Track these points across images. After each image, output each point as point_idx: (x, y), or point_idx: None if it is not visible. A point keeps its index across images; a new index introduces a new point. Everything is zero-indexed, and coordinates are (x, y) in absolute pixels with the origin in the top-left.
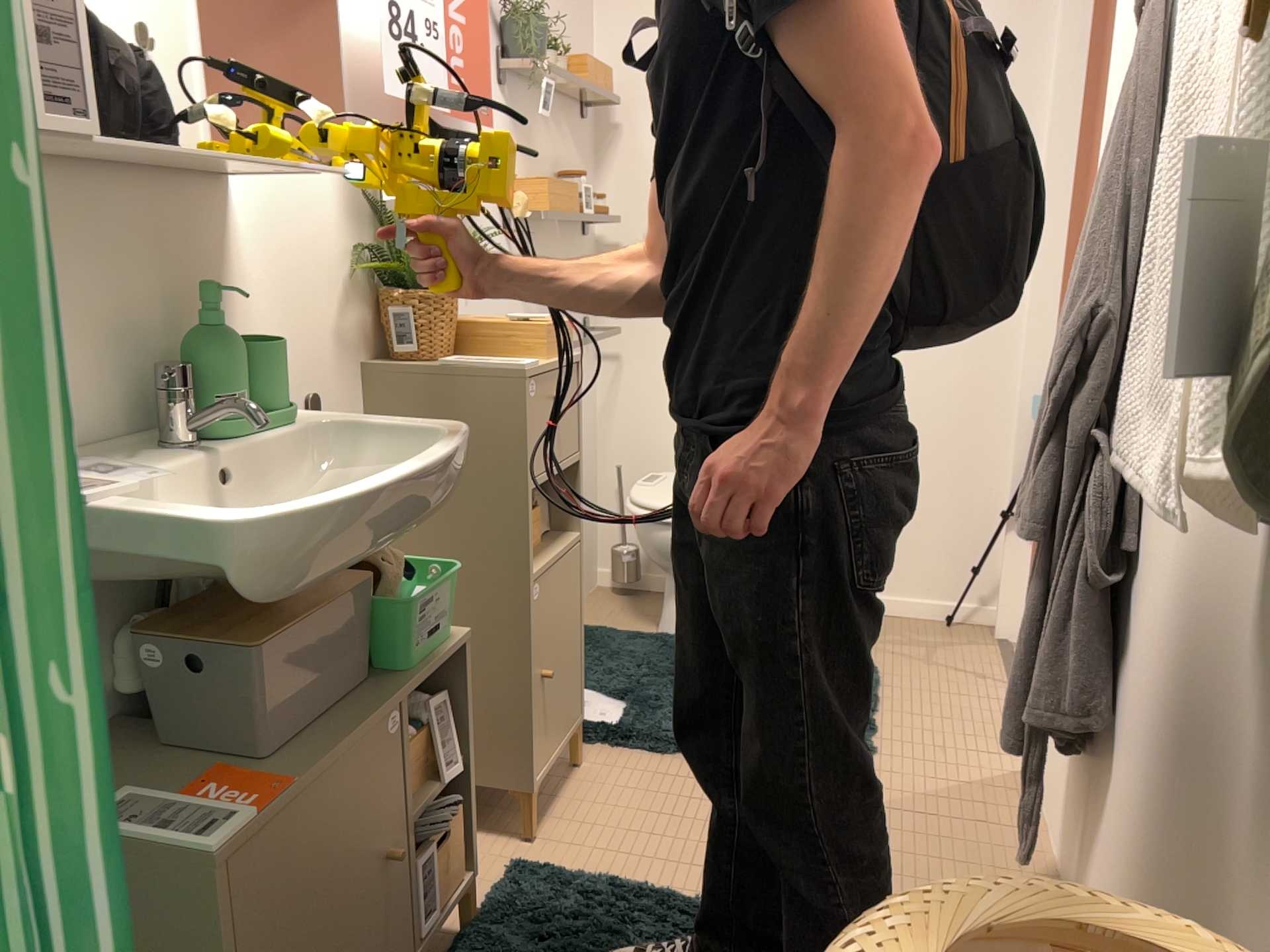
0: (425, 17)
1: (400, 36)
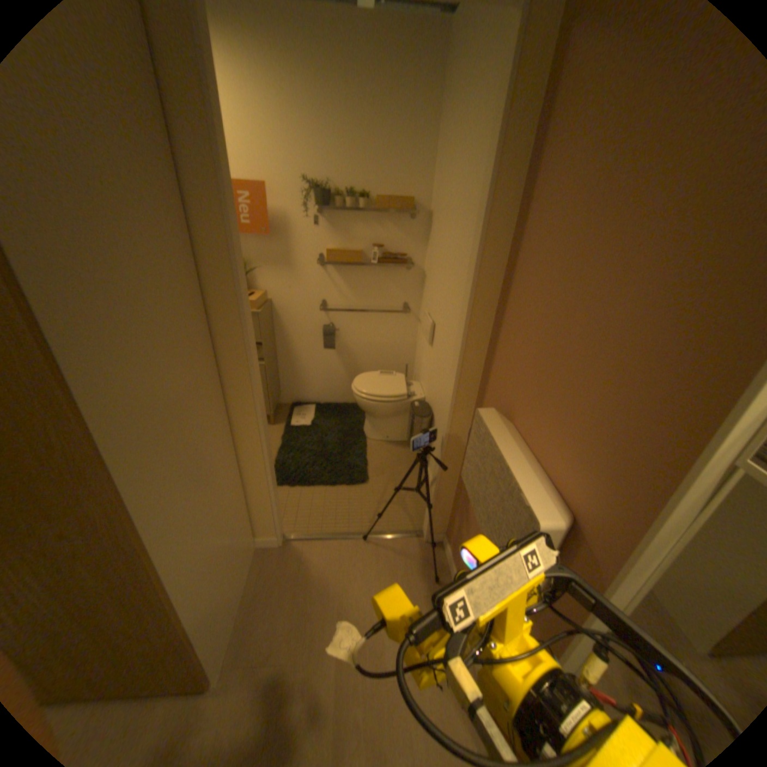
0: None
1: None
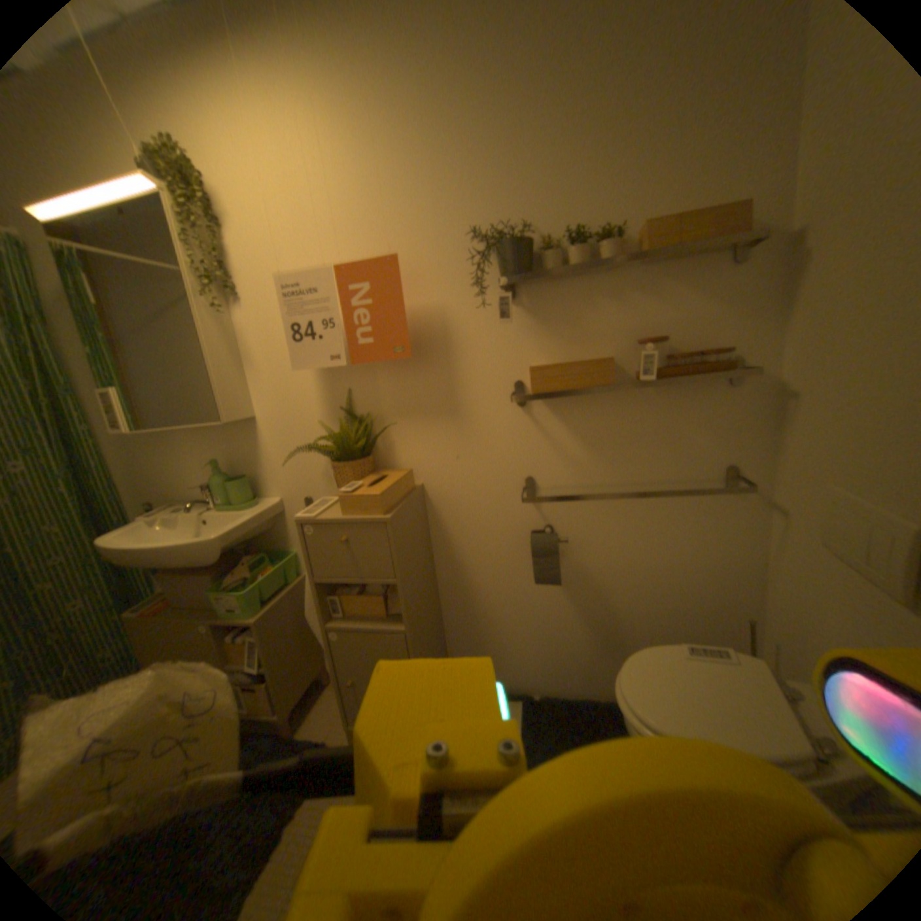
0: (318, 316)
1: (298, 336)
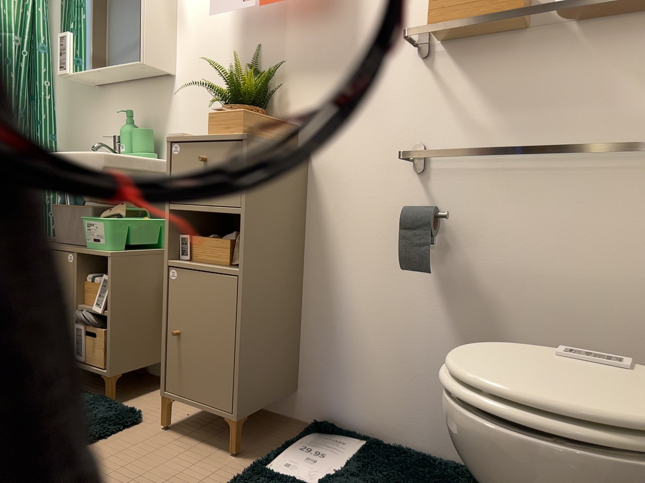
0: None
1: None
